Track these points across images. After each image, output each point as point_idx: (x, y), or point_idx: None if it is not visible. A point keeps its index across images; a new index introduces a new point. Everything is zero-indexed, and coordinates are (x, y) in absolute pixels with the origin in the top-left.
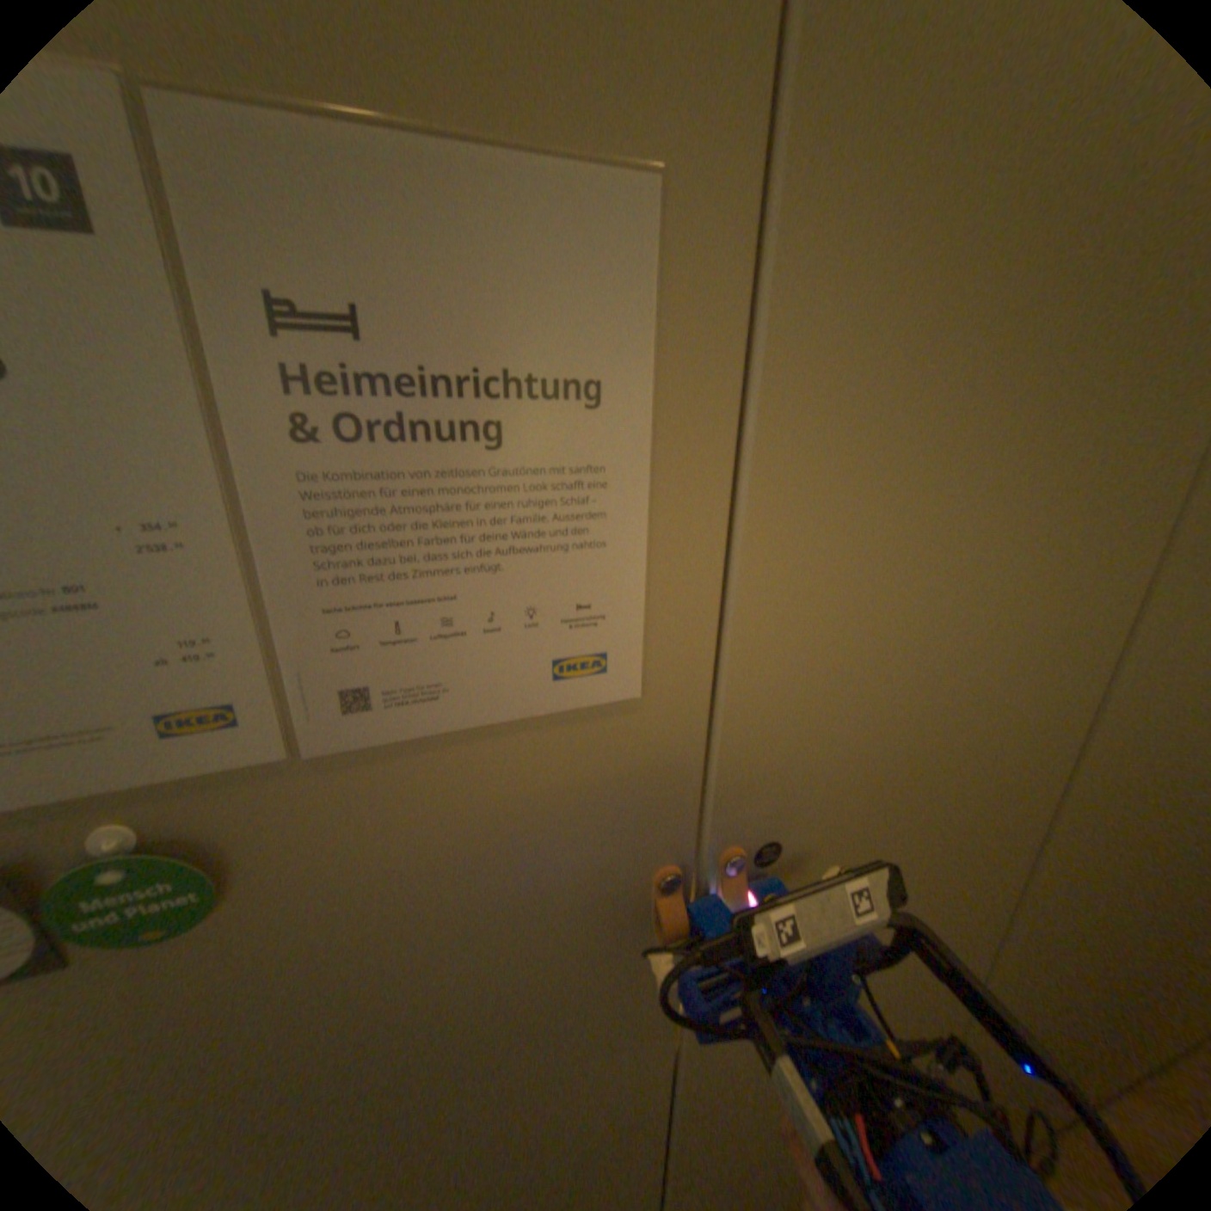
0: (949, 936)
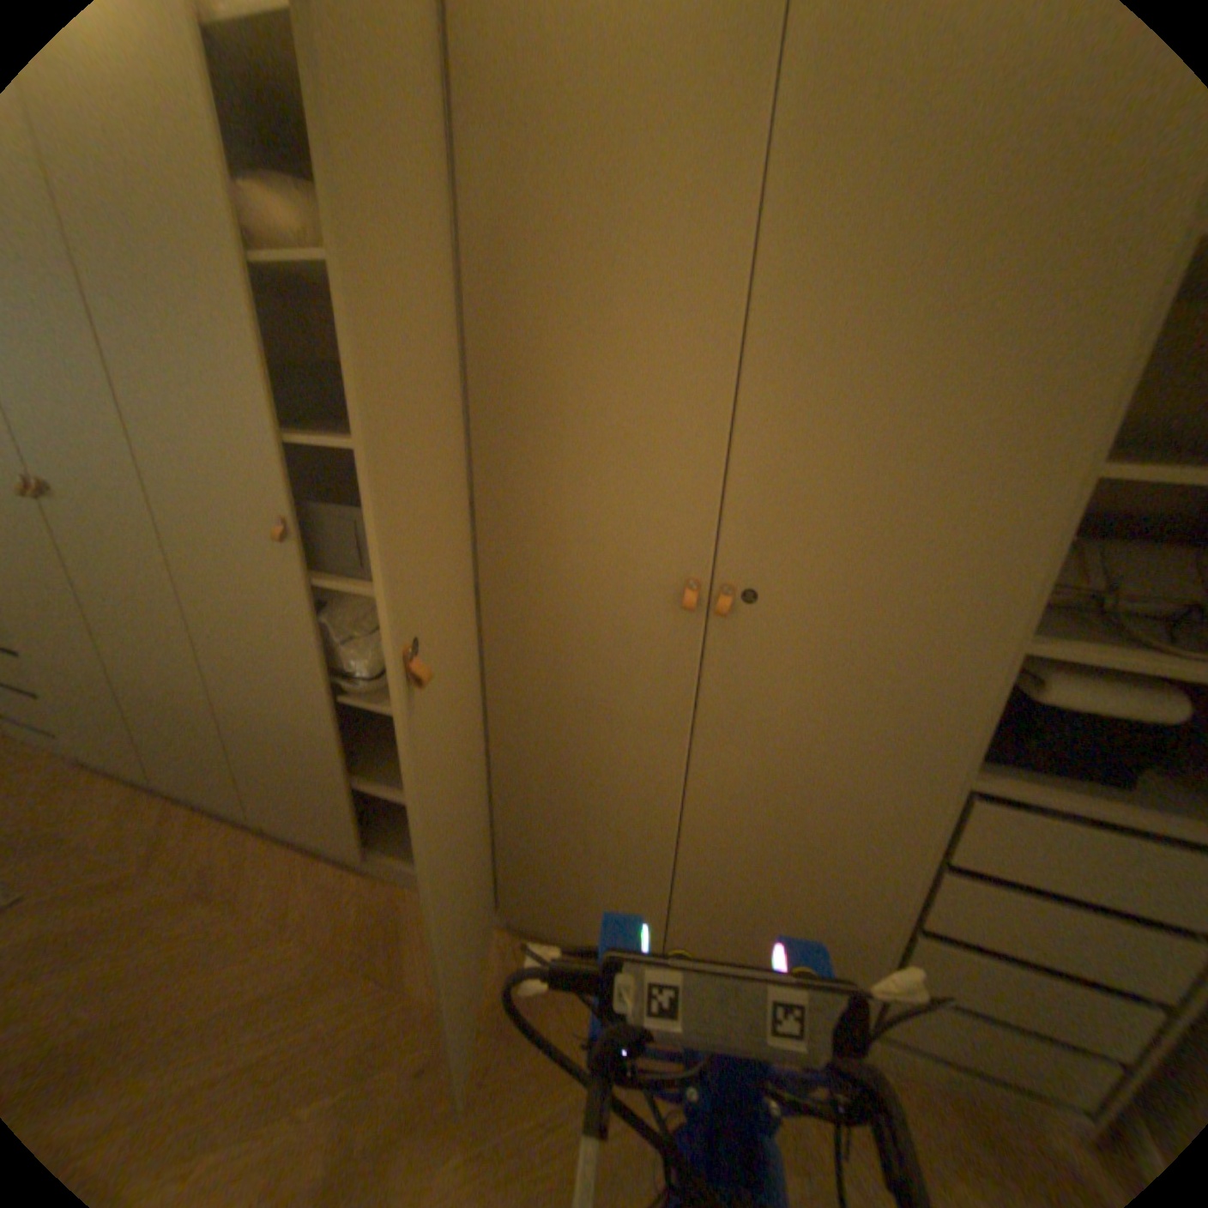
0: (138, 580)
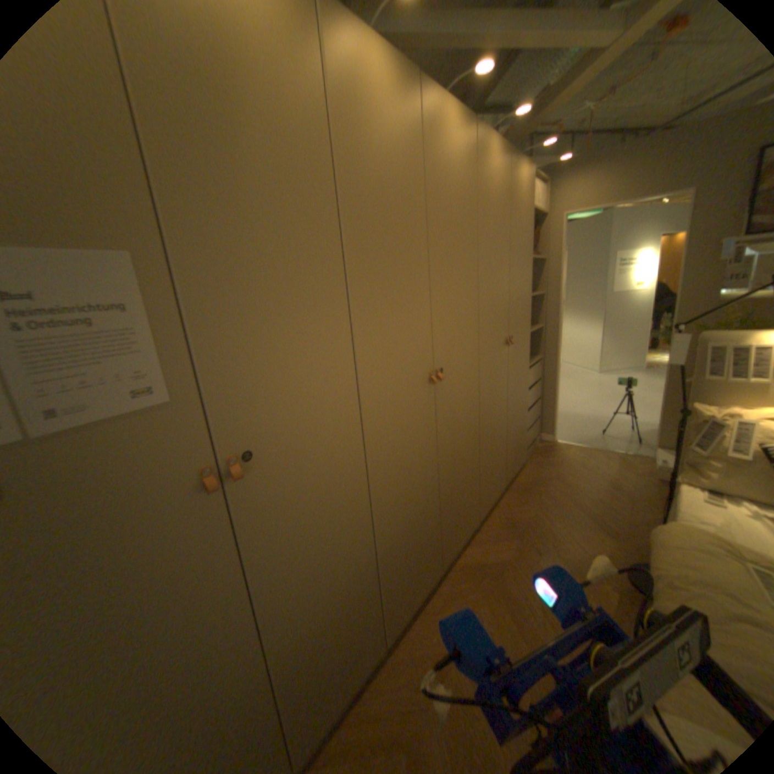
0: (342, 482)
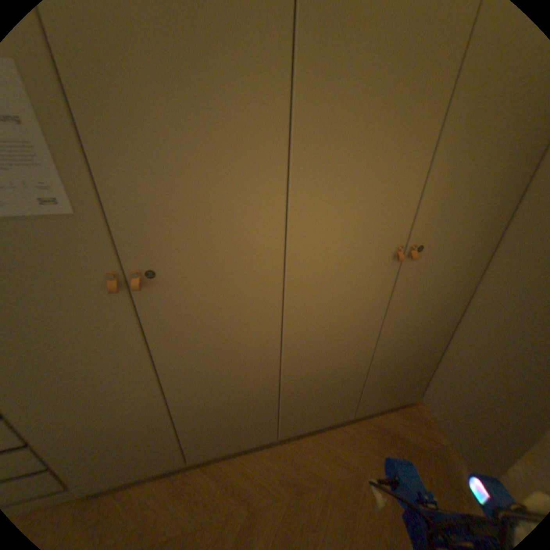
0: (250, 321)
